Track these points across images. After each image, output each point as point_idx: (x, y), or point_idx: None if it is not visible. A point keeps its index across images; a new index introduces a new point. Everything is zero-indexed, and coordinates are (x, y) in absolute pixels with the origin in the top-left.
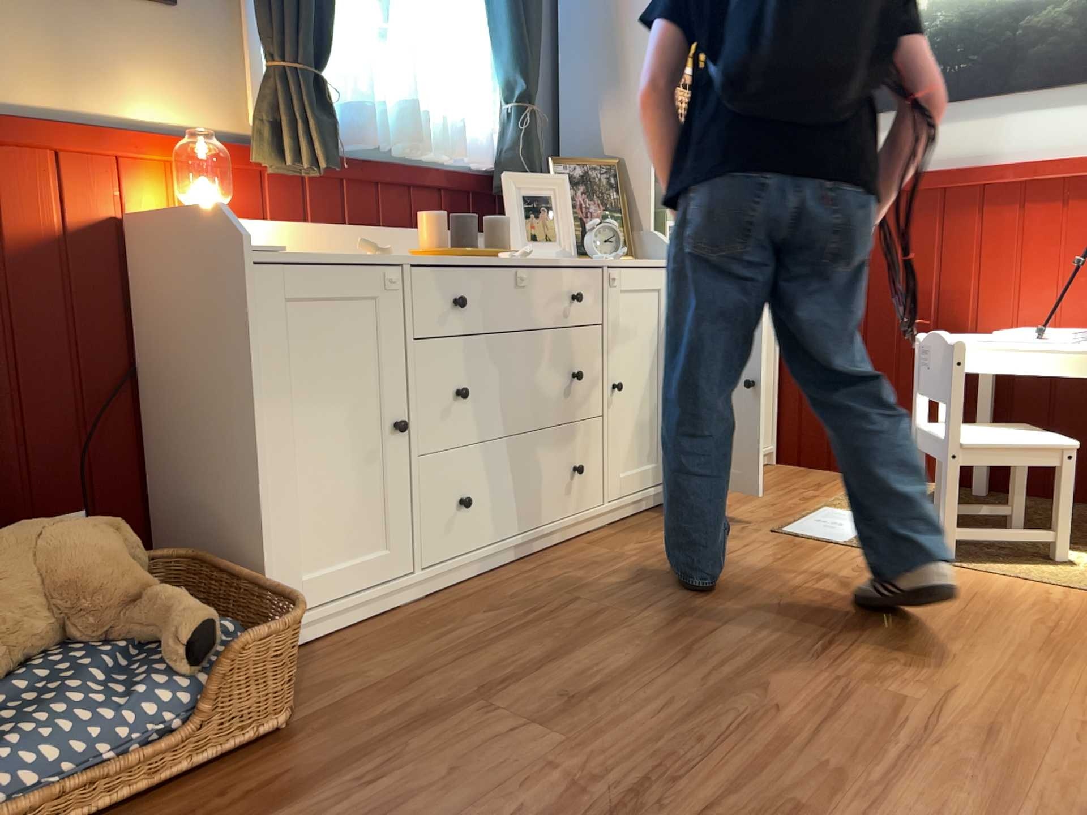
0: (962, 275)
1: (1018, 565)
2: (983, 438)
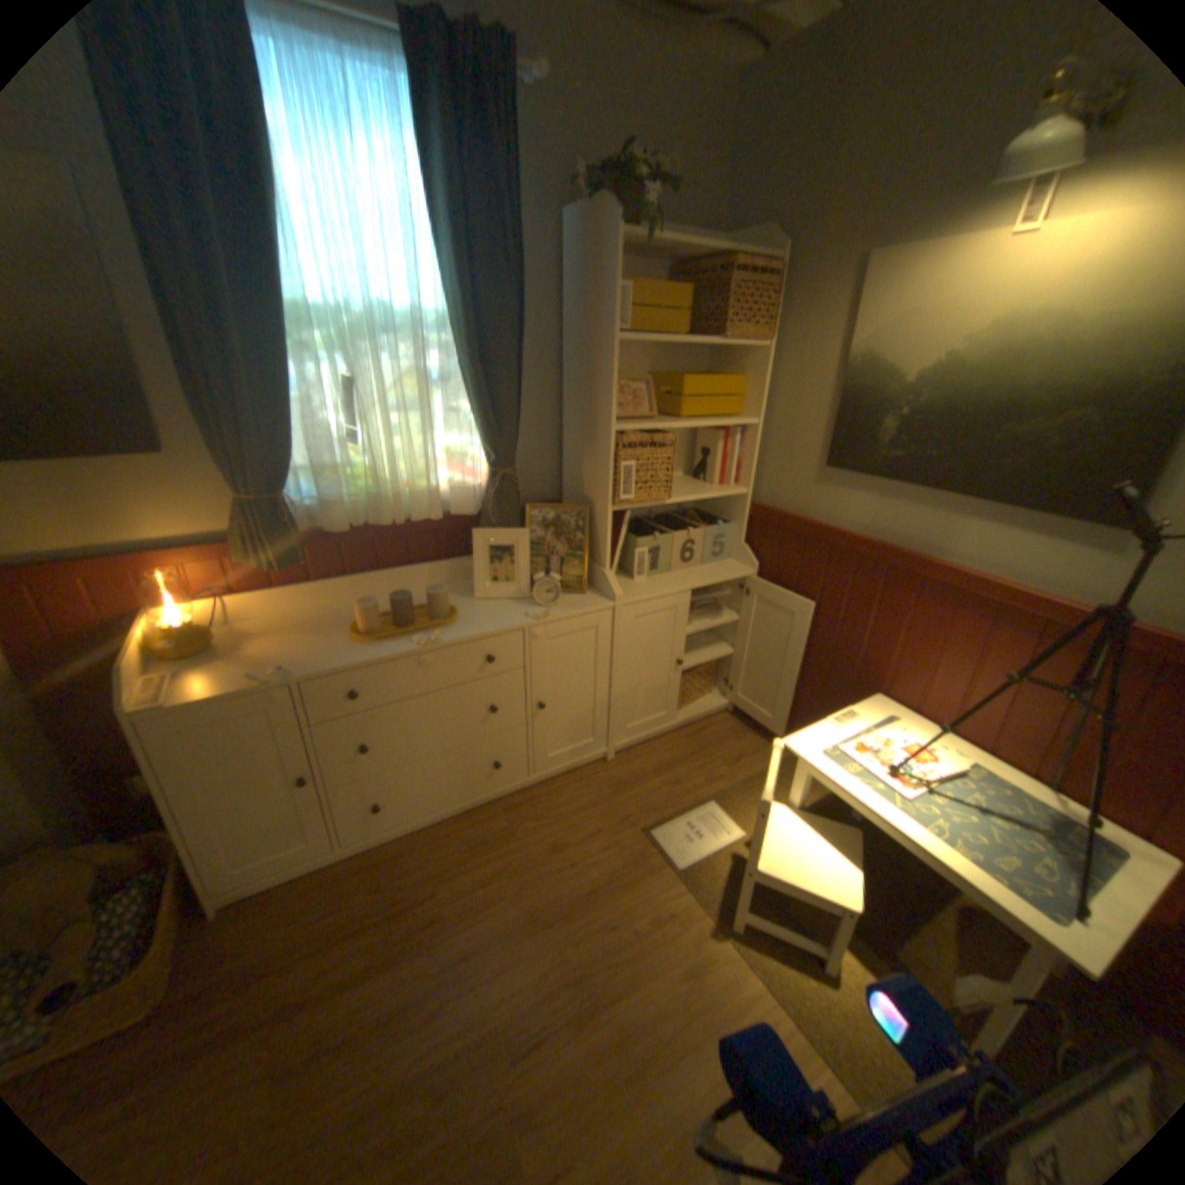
0: (890, 646)
1: (787, 972)
2: (788, 865)
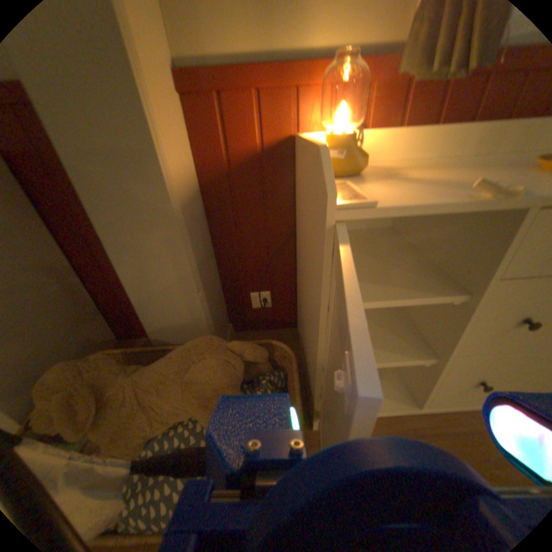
0: None
1: None
2: None
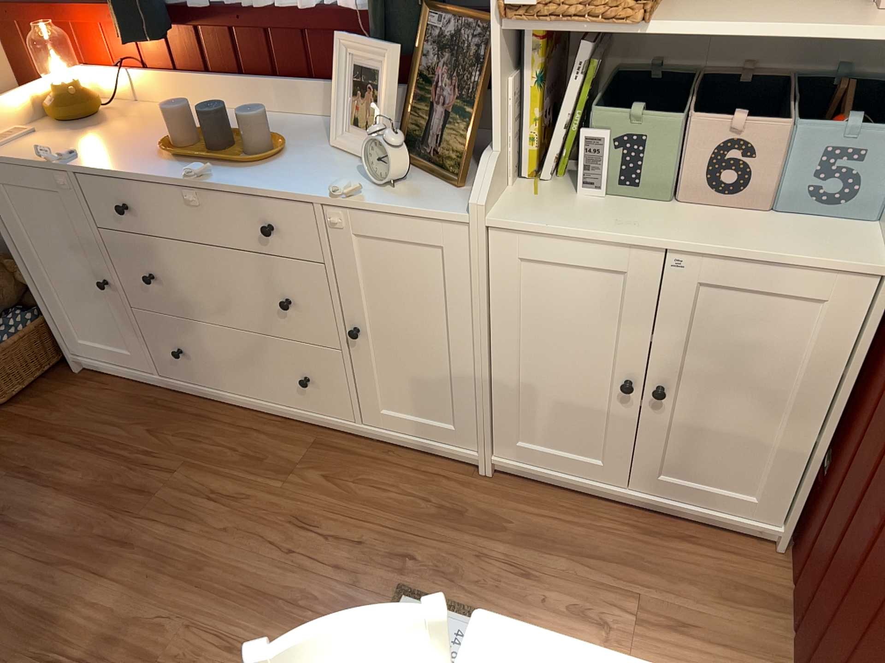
0: None
1: None
2: None
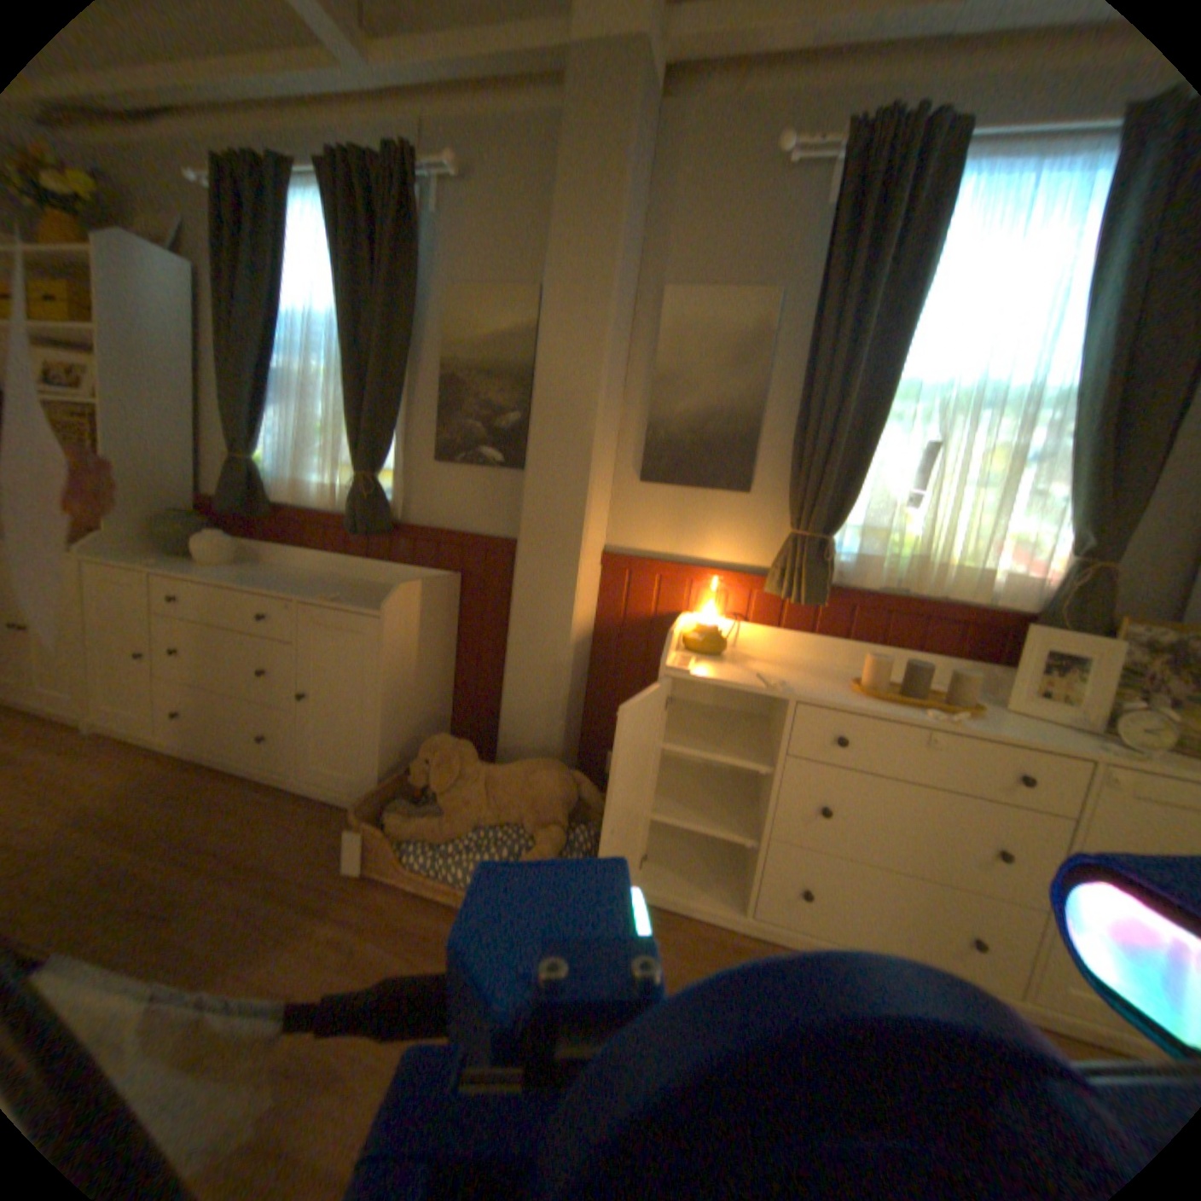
0: None
1: None
2: None
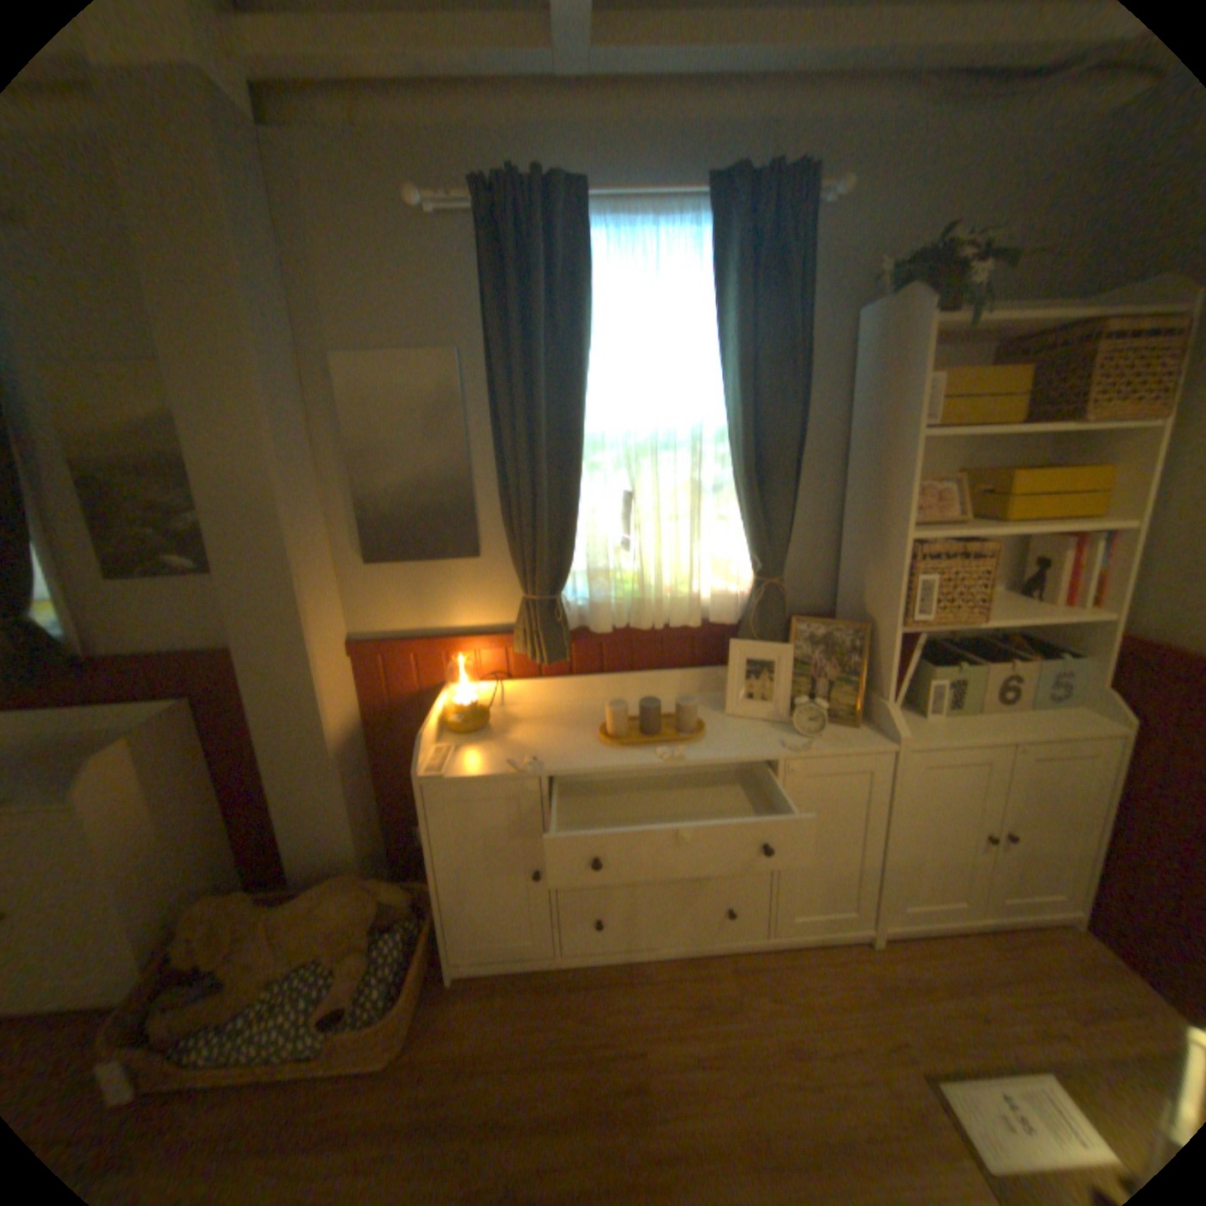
0: None
1: None
2: None
